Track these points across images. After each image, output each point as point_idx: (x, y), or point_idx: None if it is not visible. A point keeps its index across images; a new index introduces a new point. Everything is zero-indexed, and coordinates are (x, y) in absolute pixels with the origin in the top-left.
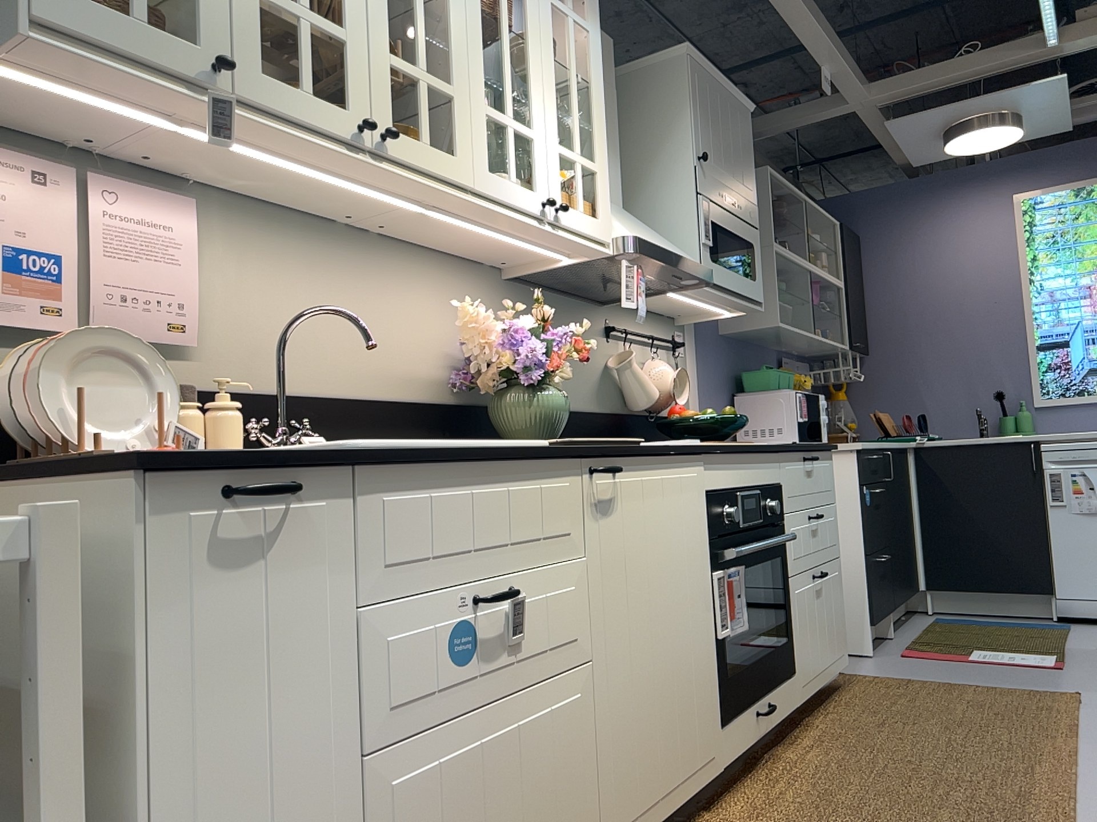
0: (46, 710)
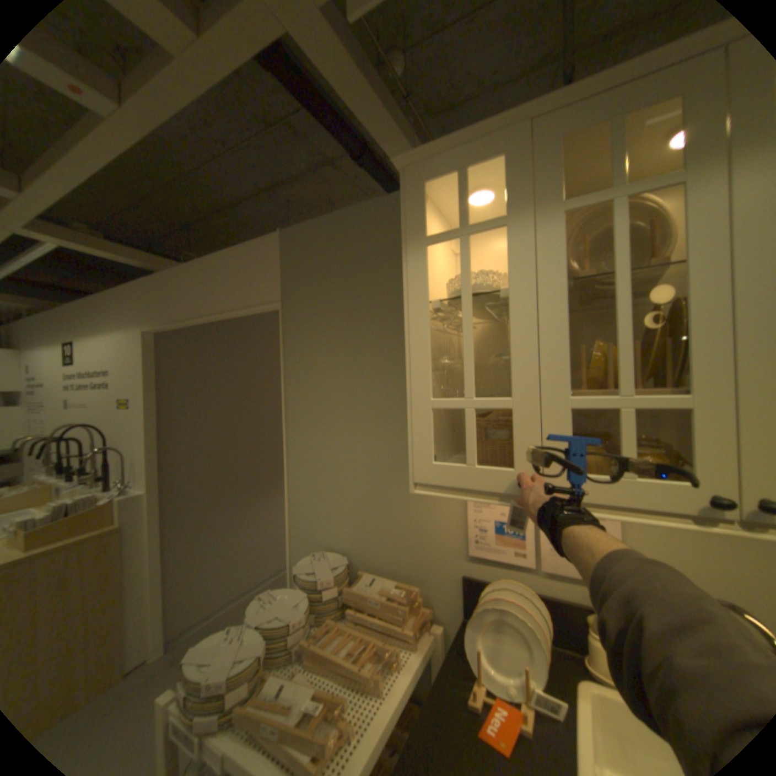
0: None
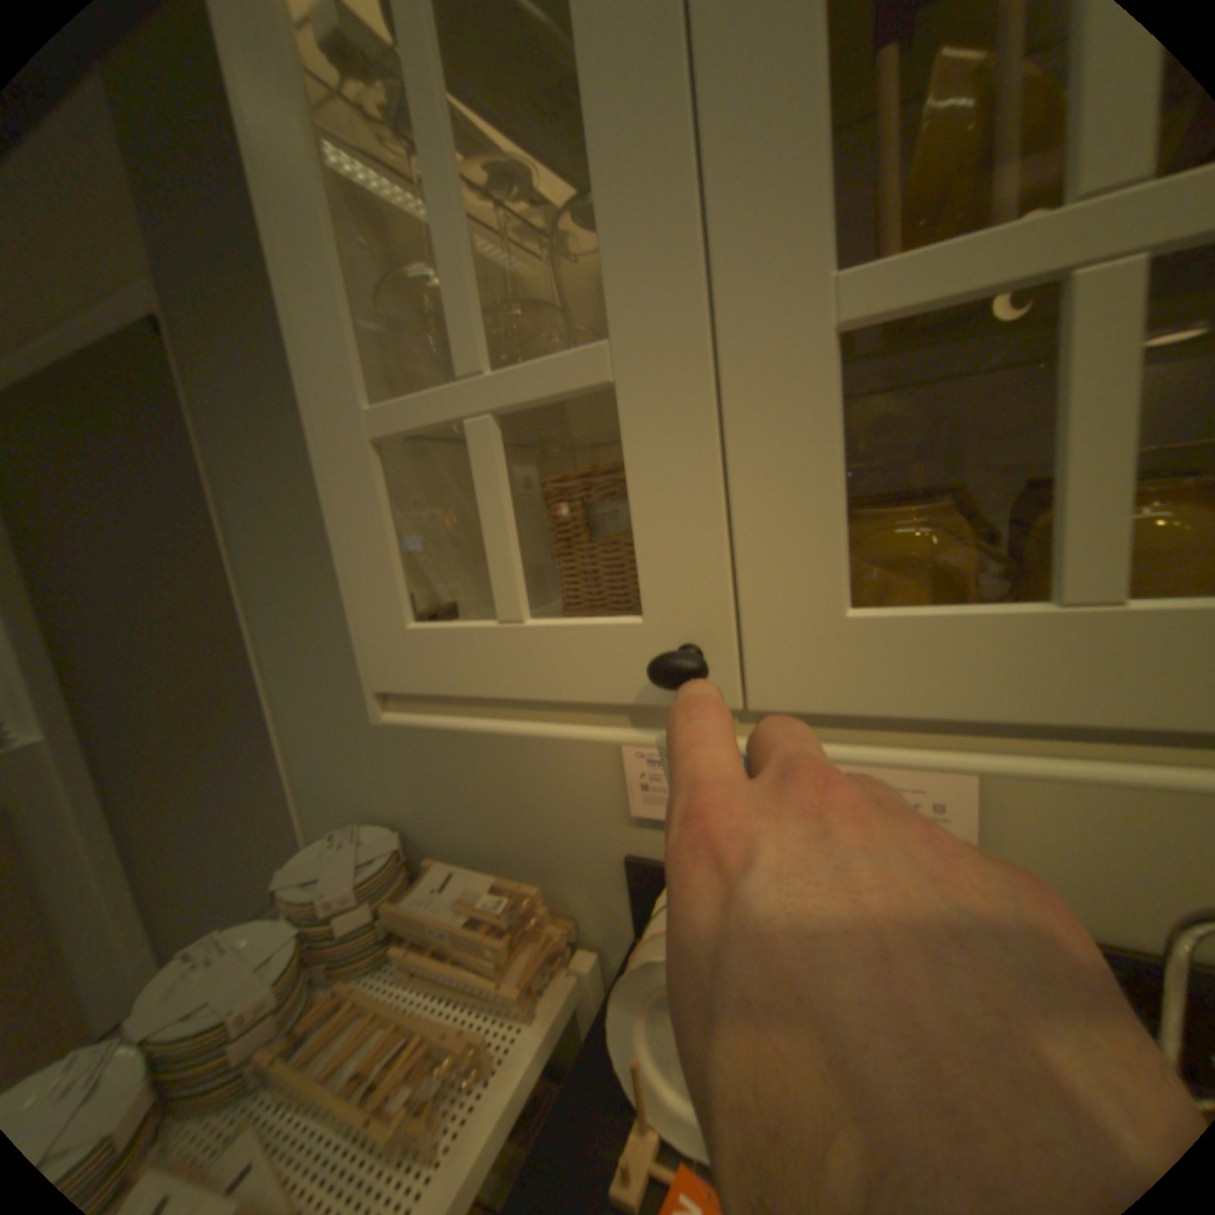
0: None
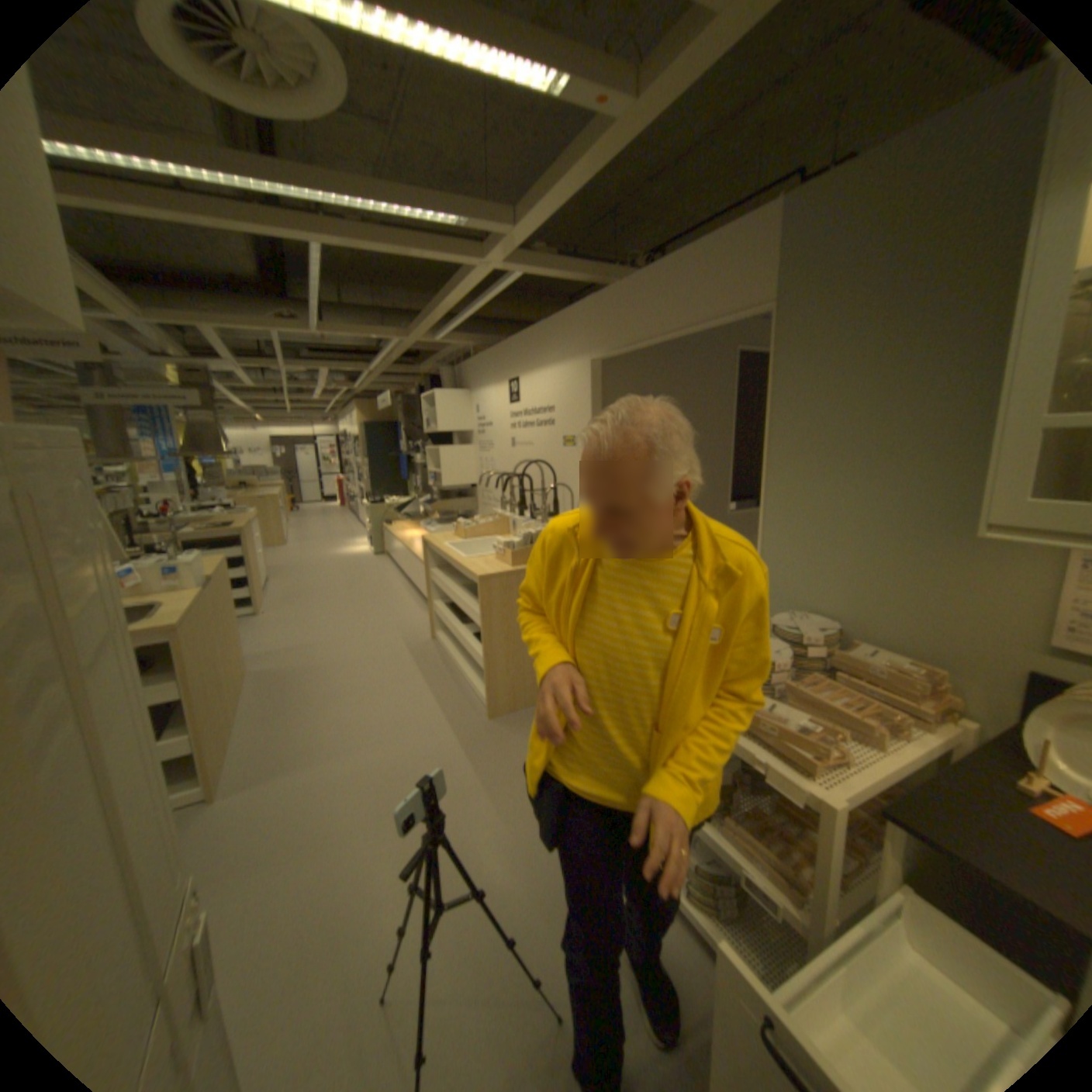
0: (823, 877)
